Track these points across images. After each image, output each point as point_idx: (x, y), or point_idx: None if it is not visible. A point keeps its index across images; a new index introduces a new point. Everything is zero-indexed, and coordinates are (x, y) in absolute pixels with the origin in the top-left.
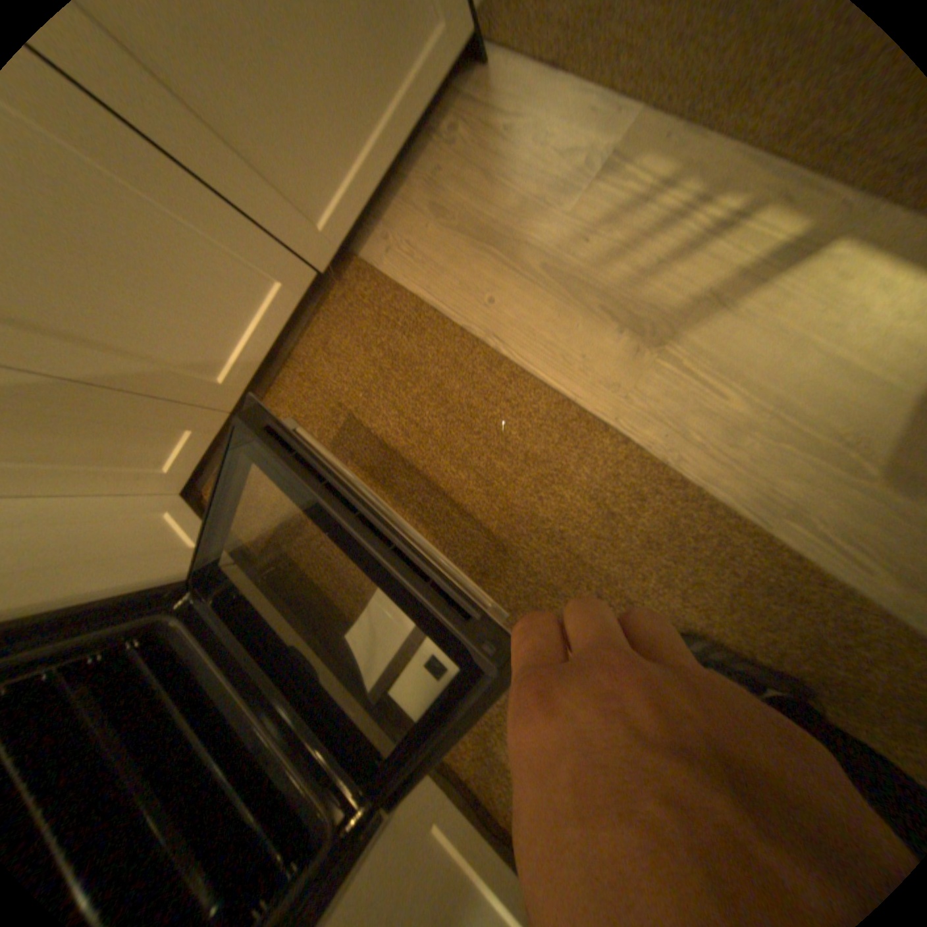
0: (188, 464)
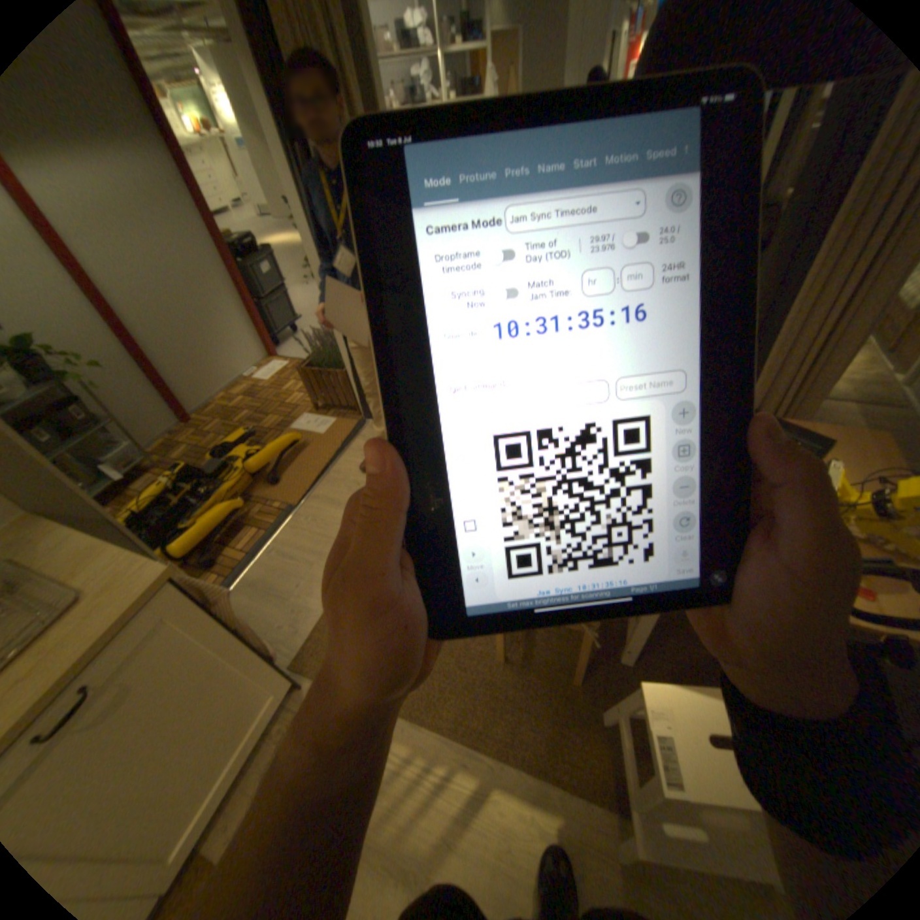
0: None
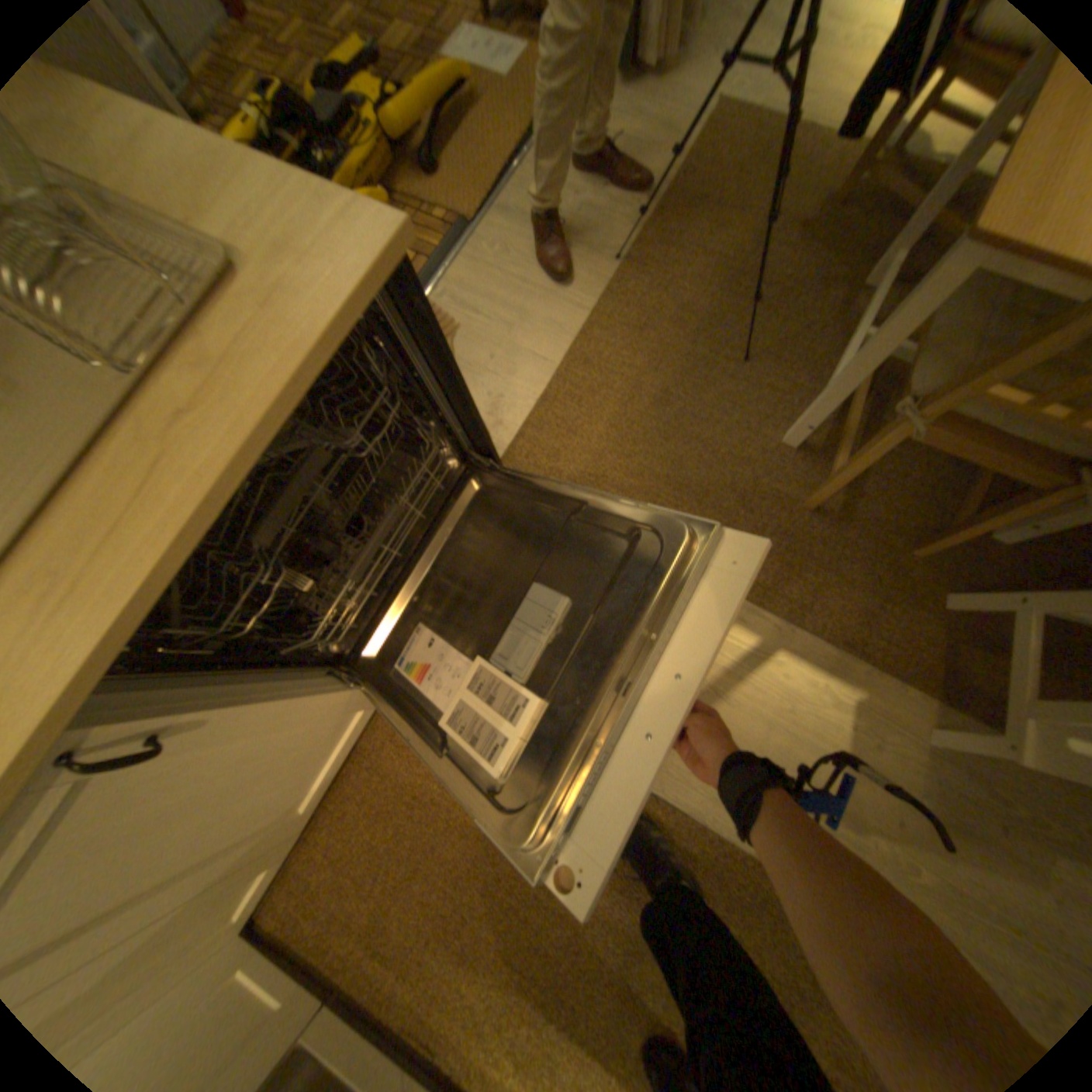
0: (246, 907)
